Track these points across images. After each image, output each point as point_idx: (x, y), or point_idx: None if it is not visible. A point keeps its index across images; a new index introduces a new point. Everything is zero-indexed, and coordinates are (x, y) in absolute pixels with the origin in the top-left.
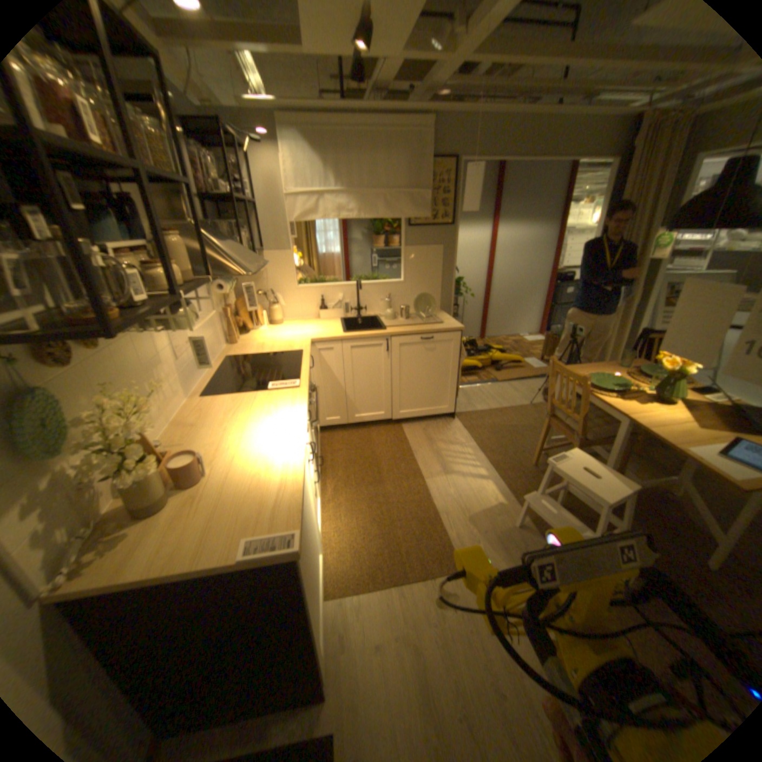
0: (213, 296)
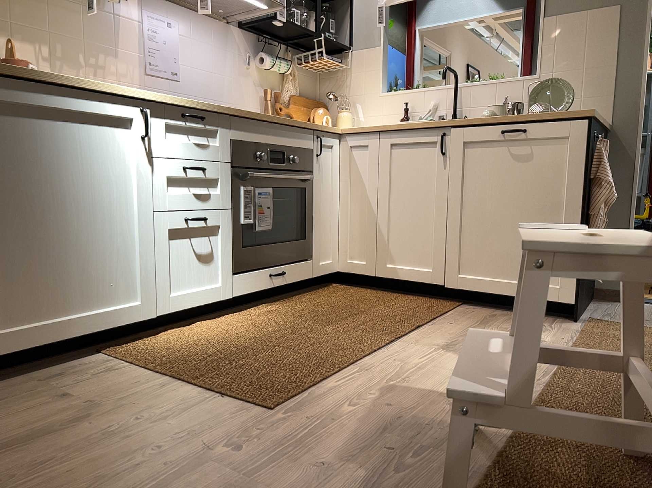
0: (261, 76)
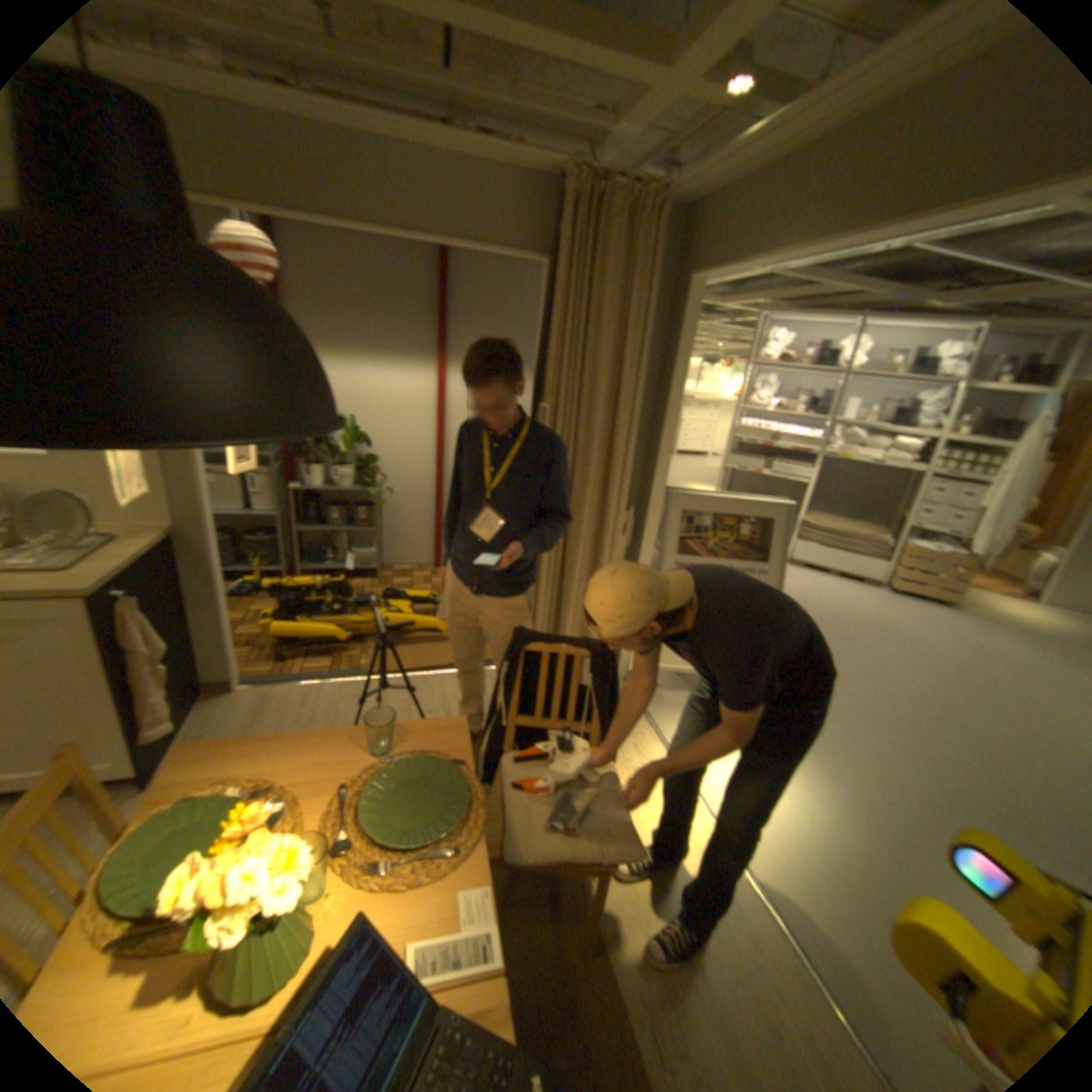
0: None
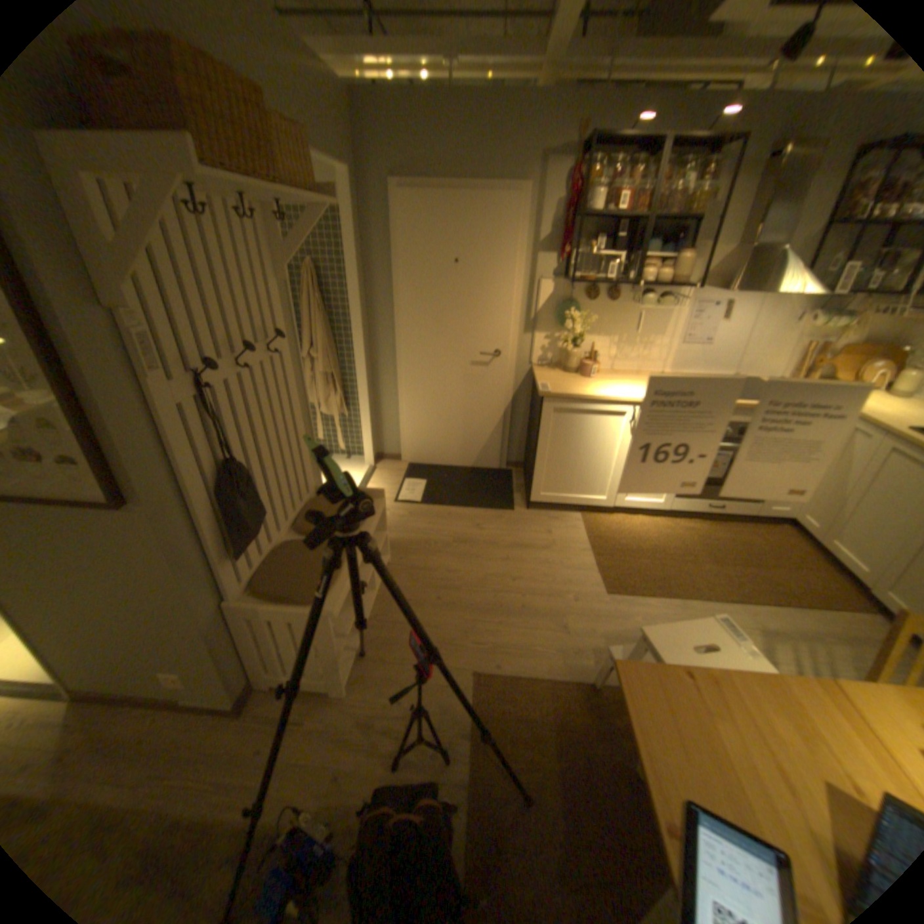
0: (815, 326)
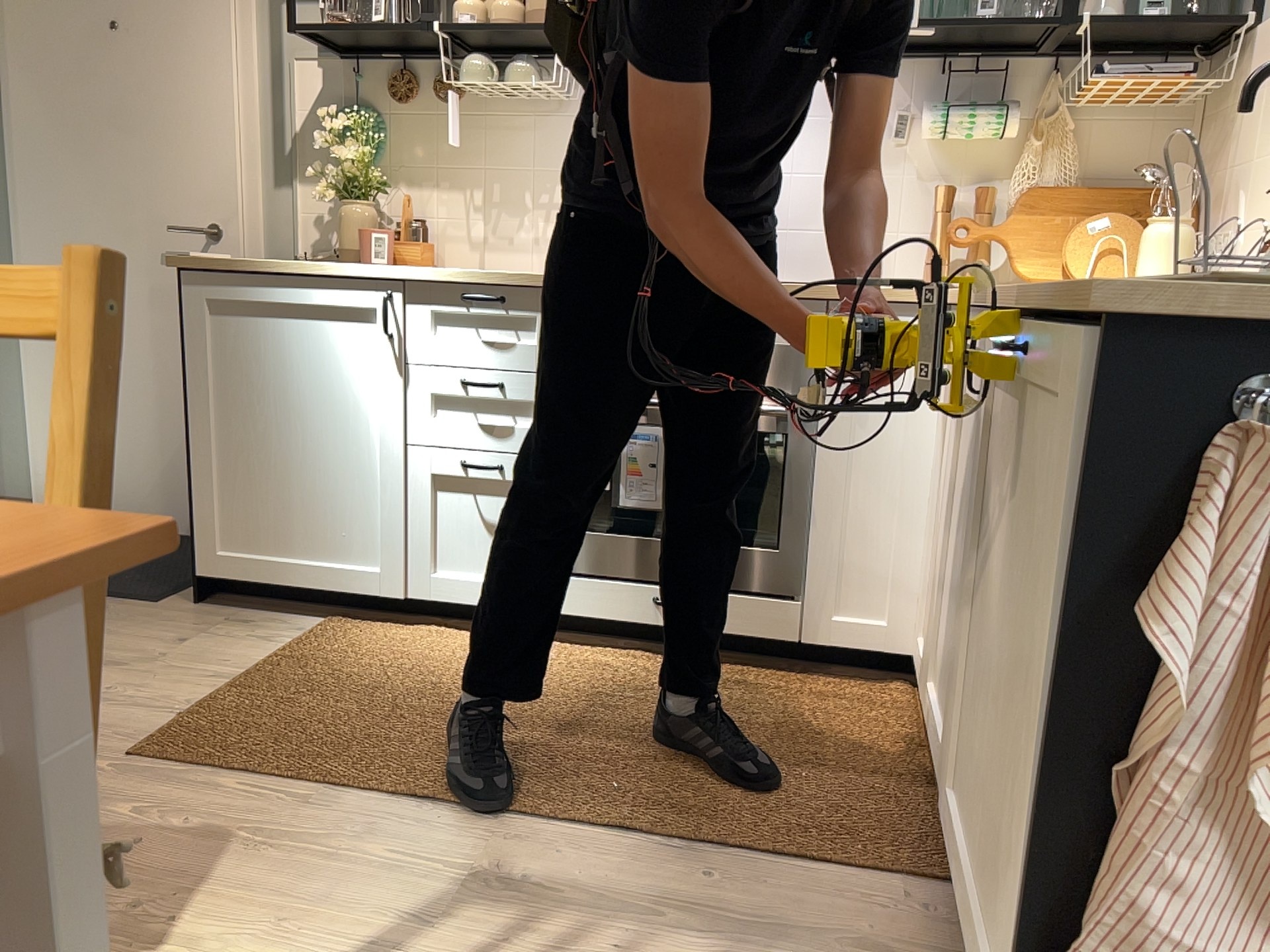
0: (941, 153)
